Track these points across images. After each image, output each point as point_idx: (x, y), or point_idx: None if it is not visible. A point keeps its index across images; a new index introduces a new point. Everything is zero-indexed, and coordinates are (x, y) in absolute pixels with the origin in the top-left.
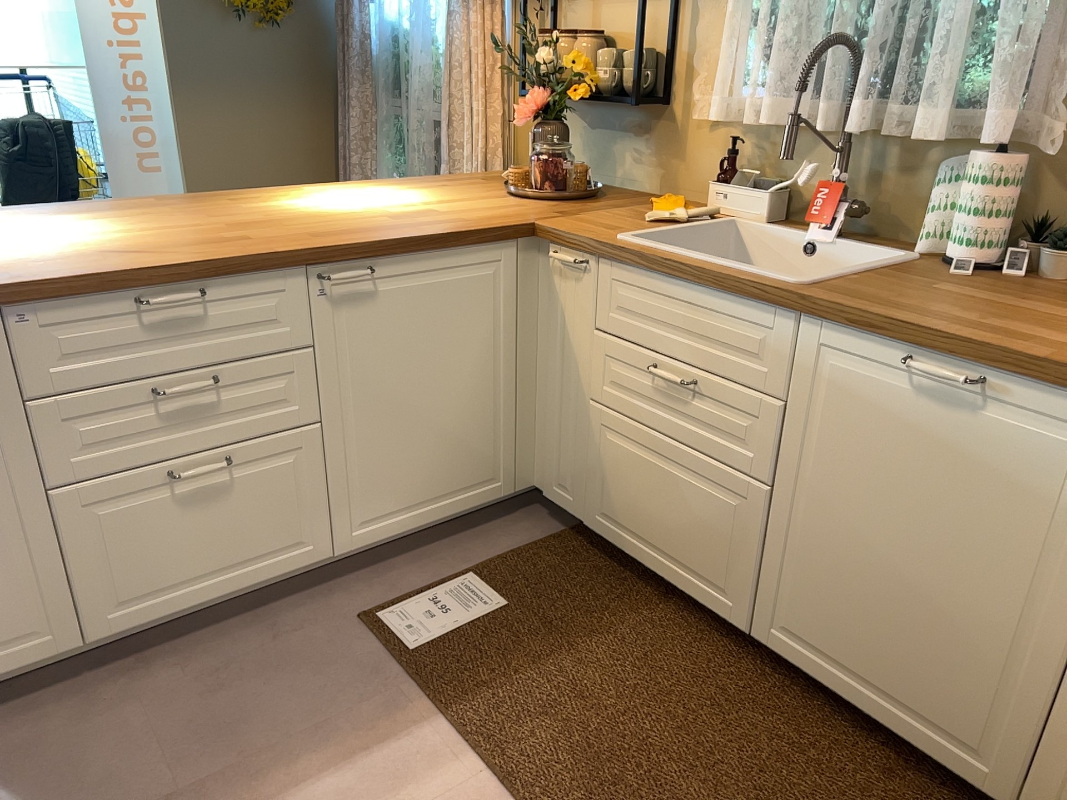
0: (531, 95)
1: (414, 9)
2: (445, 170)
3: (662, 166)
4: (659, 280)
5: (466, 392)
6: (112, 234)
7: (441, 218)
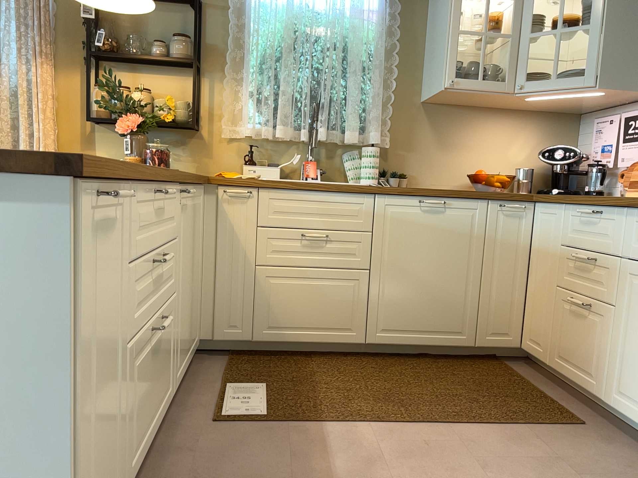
0: (125, 118)
1: None
2: None
3: (198, 161)
4: (301, 193)
5: (194, 276)
6: None
7: None
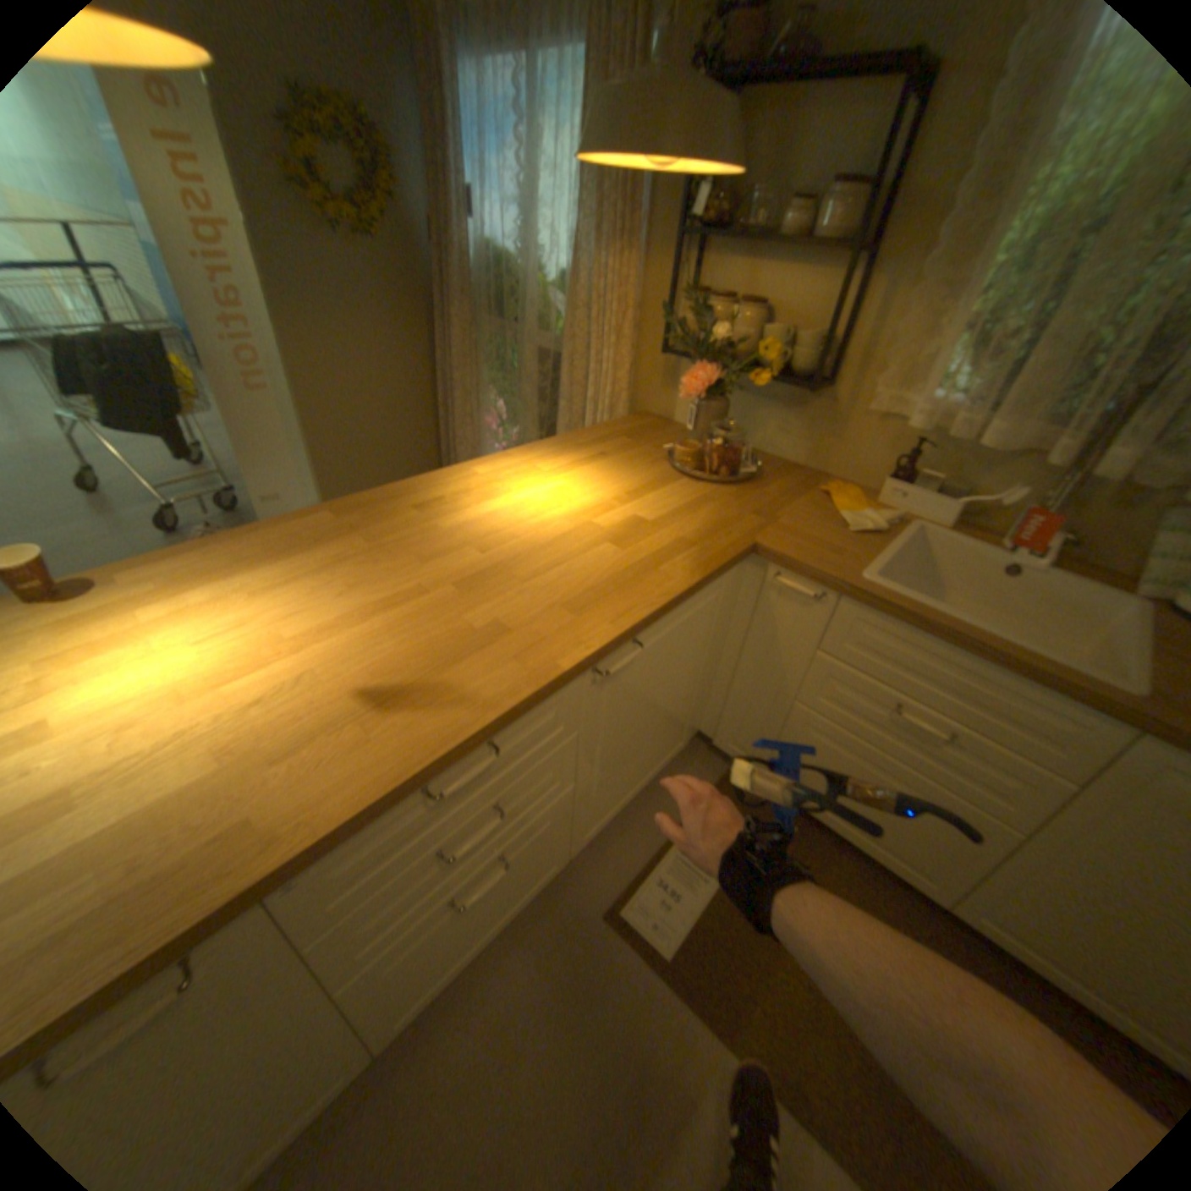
0: (697, 366)
1: (519, 231)
2: (566, 407)
3: (814, 441)
4: (932, 640)
5: (678, 697)
6: (330, 633)
7: (666, 543)
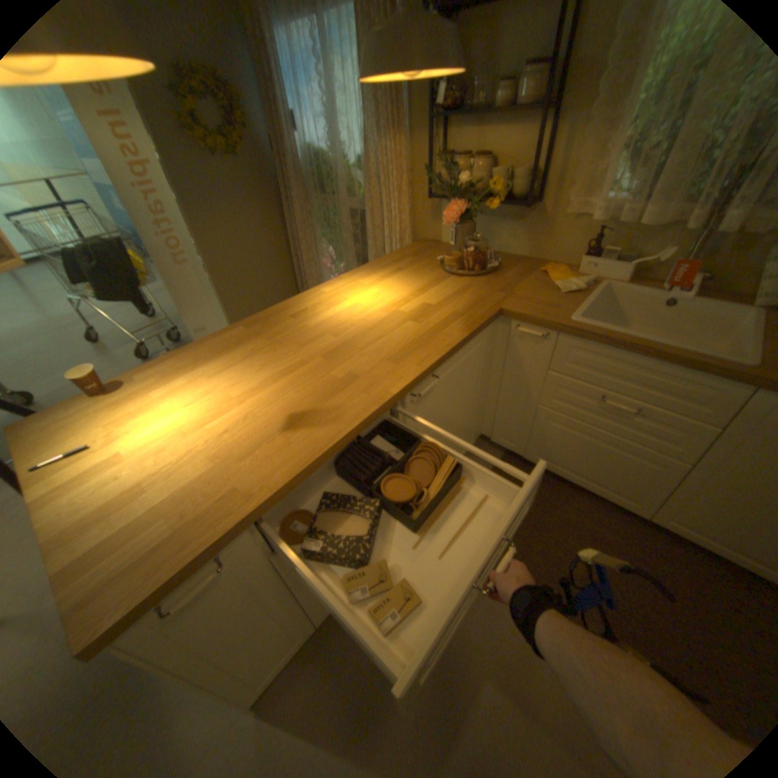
0: (451, 202)
1: (327, 133)
2: (372, 244)
3: (534, 239)
4: (619, 352)
5: (465, 411)
6: (256, 392)
7: (445, 316)
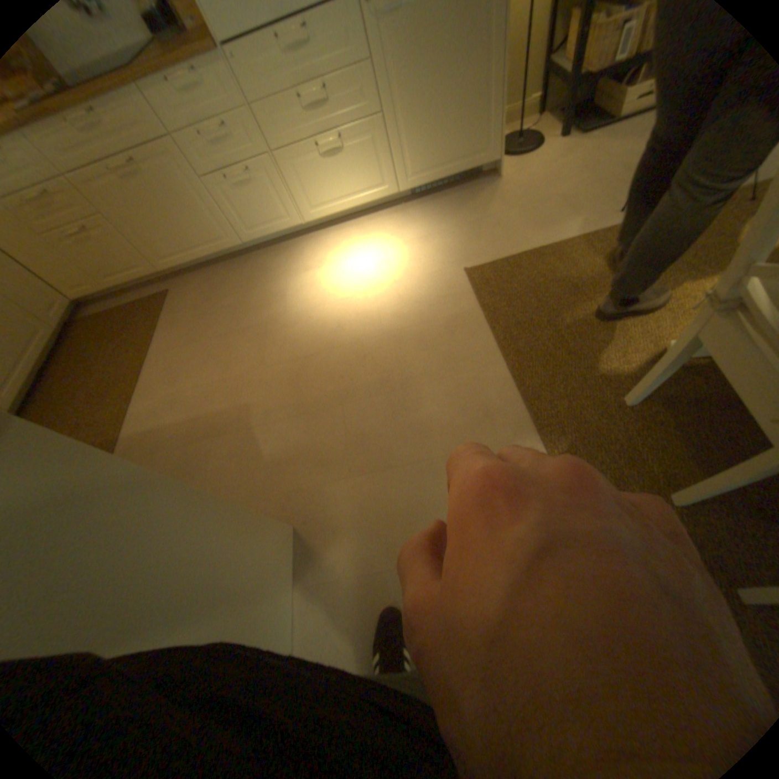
0: None
1: None
2: None
3: None
4: None
5: None
6: None
7: None
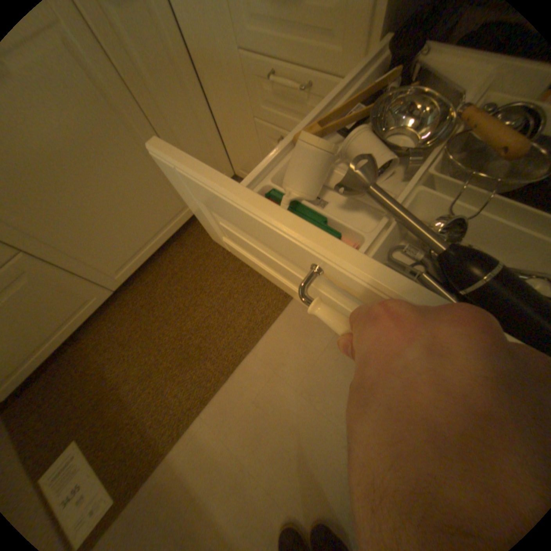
0: None
1: None
2: None
3: None
4: None
5: None
6: None
7: None
